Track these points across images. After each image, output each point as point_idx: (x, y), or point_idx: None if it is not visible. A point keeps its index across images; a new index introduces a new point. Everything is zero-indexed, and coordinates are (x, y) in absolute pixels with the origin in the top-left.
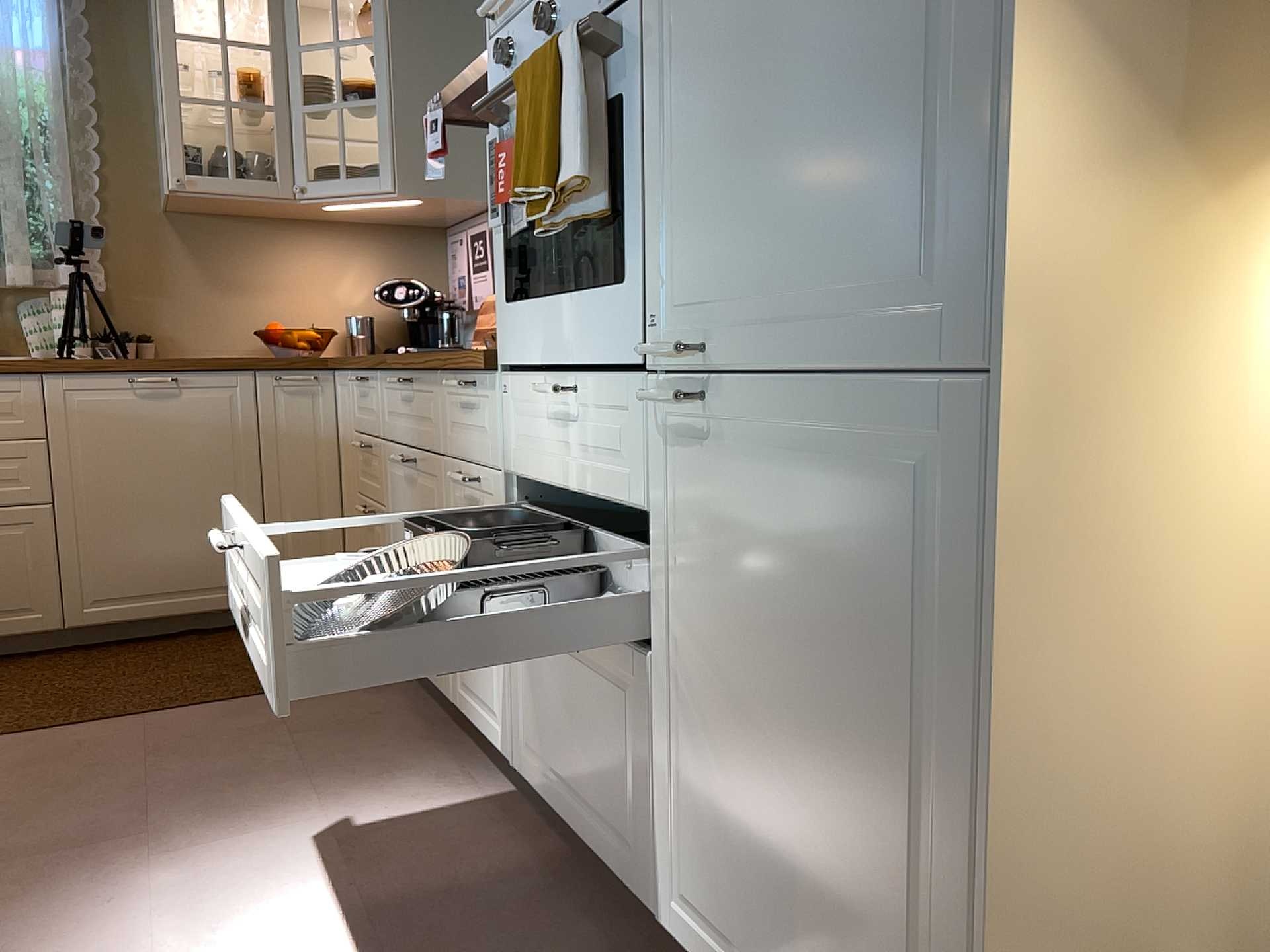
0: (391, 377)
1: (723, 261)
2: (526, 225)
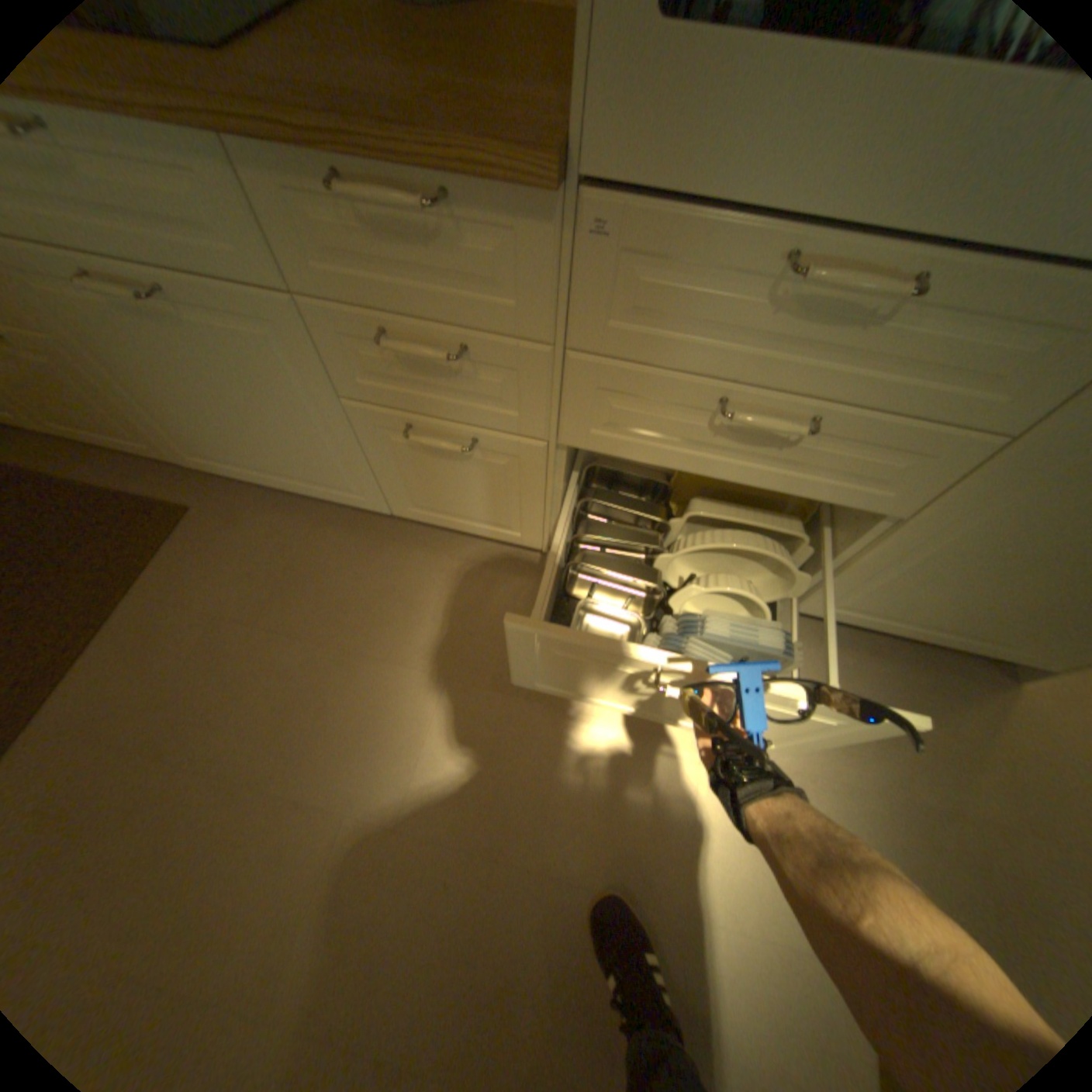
0: None
1: None
2: None
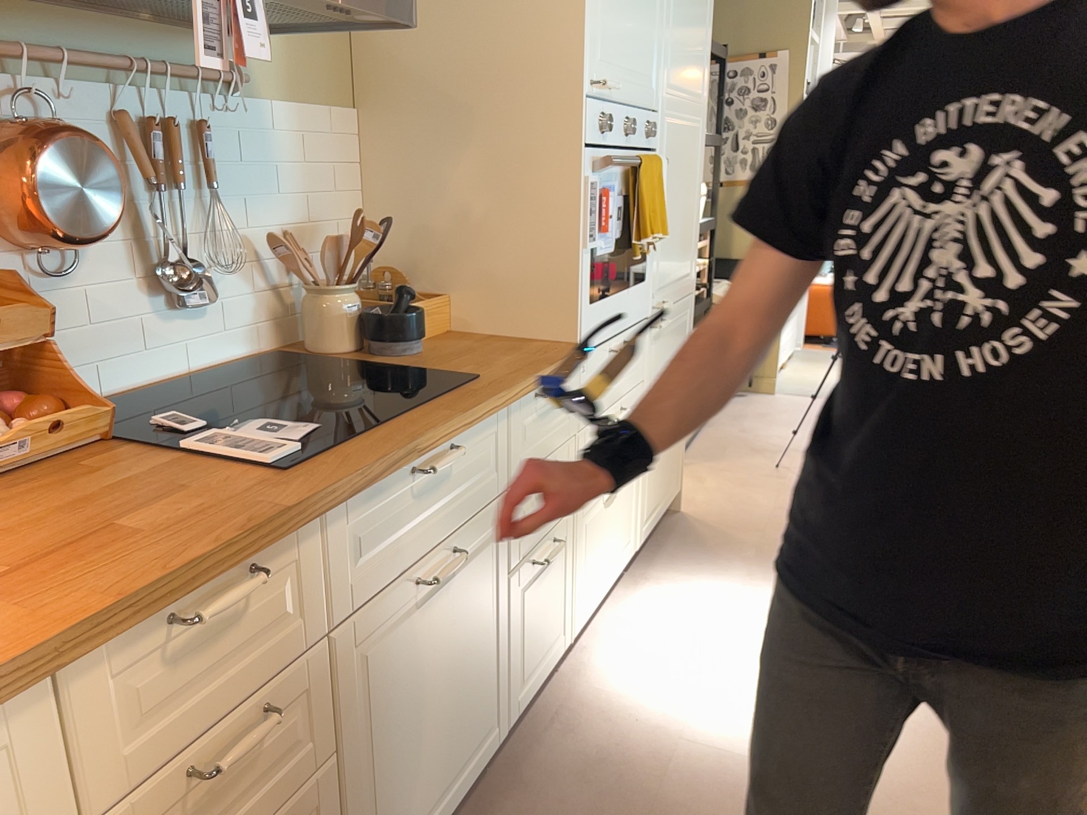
0: (380, 488)
1: (667, 269)
2: (610, 250)
